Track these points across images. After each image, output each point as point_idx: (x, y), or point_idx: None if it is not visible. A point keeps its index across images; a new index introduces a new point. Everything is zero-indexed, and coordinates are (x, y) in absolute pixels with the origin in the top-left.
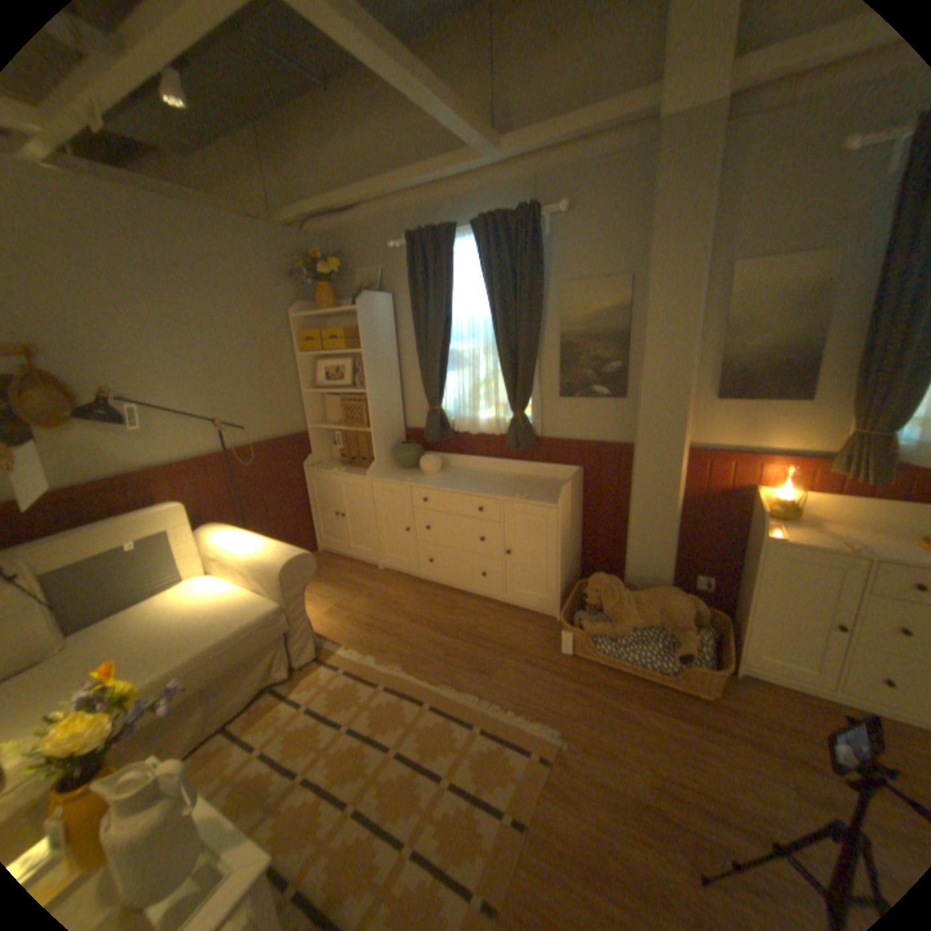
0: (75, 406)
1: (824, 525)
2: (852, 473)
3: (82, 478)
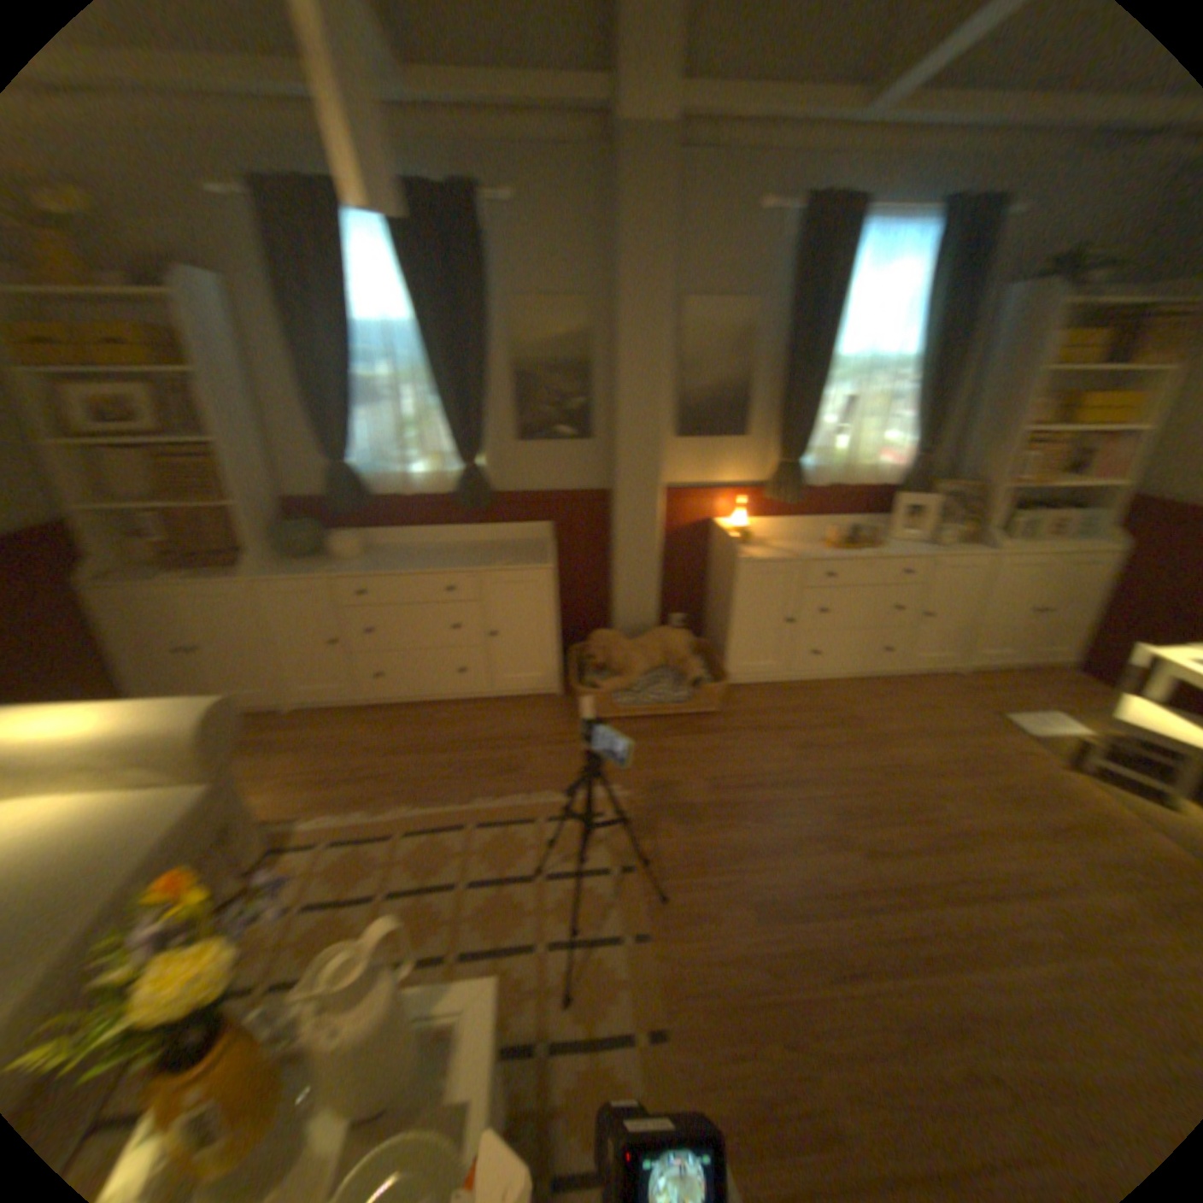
0: None
1: (767, 543)
2: (780, 498)
3: None
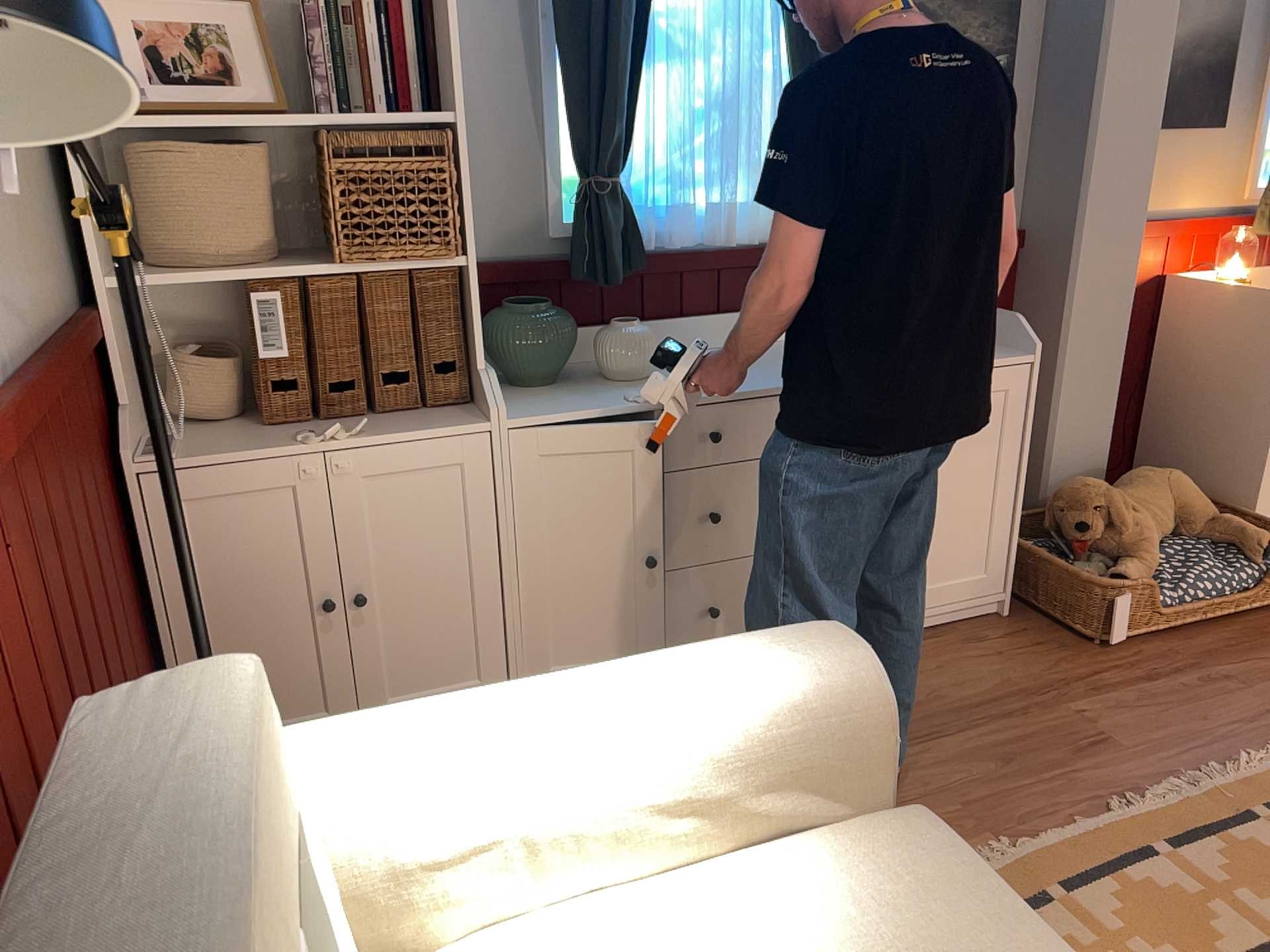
0: None
1: None
2: None
3: None
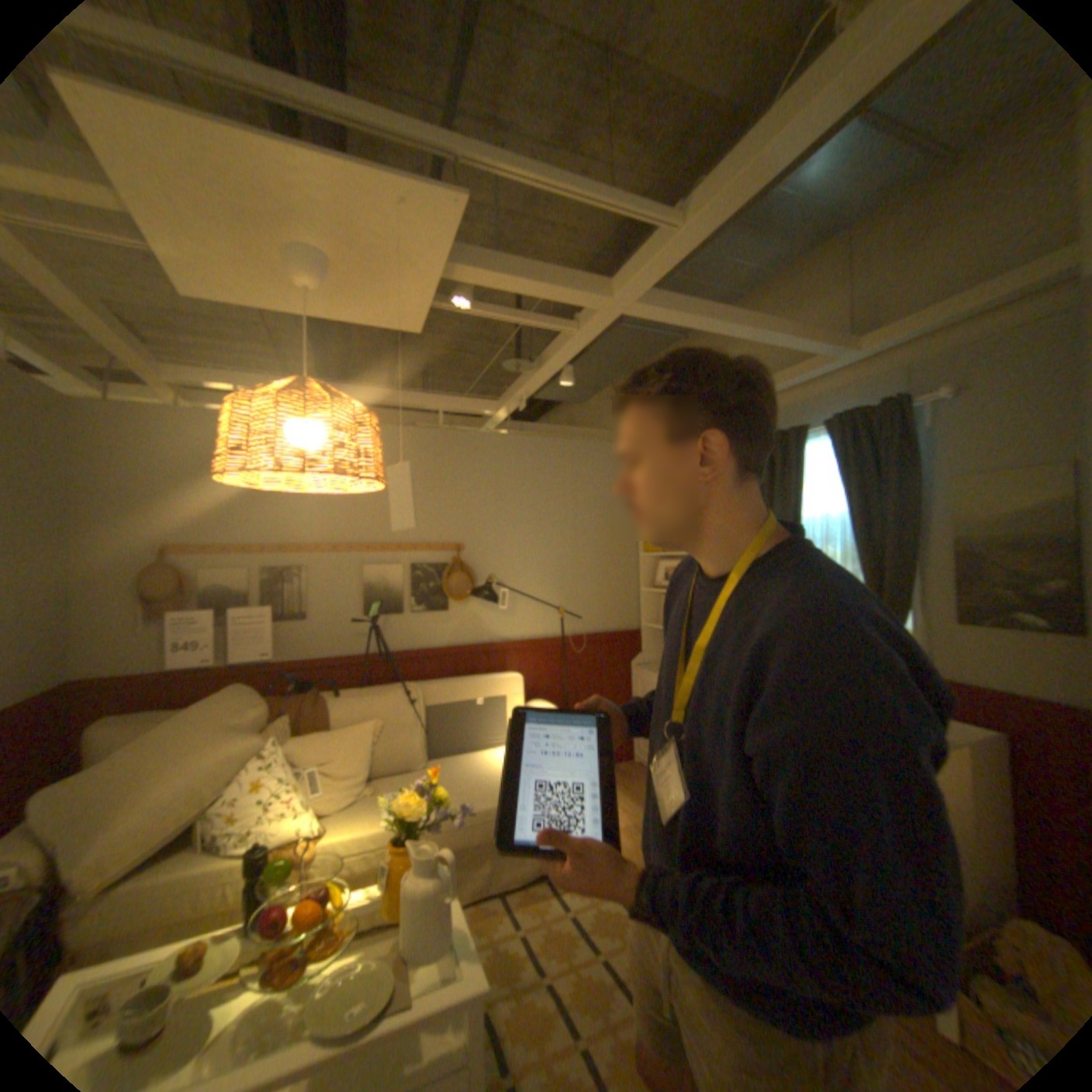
0: (474, 587)
1: None
2: None
3: (466, 641)
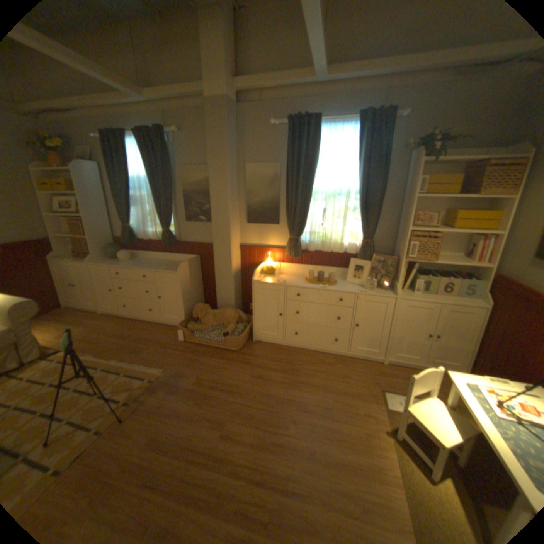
0: None
1: (280, 275)
2: (288, 254)
3: None
